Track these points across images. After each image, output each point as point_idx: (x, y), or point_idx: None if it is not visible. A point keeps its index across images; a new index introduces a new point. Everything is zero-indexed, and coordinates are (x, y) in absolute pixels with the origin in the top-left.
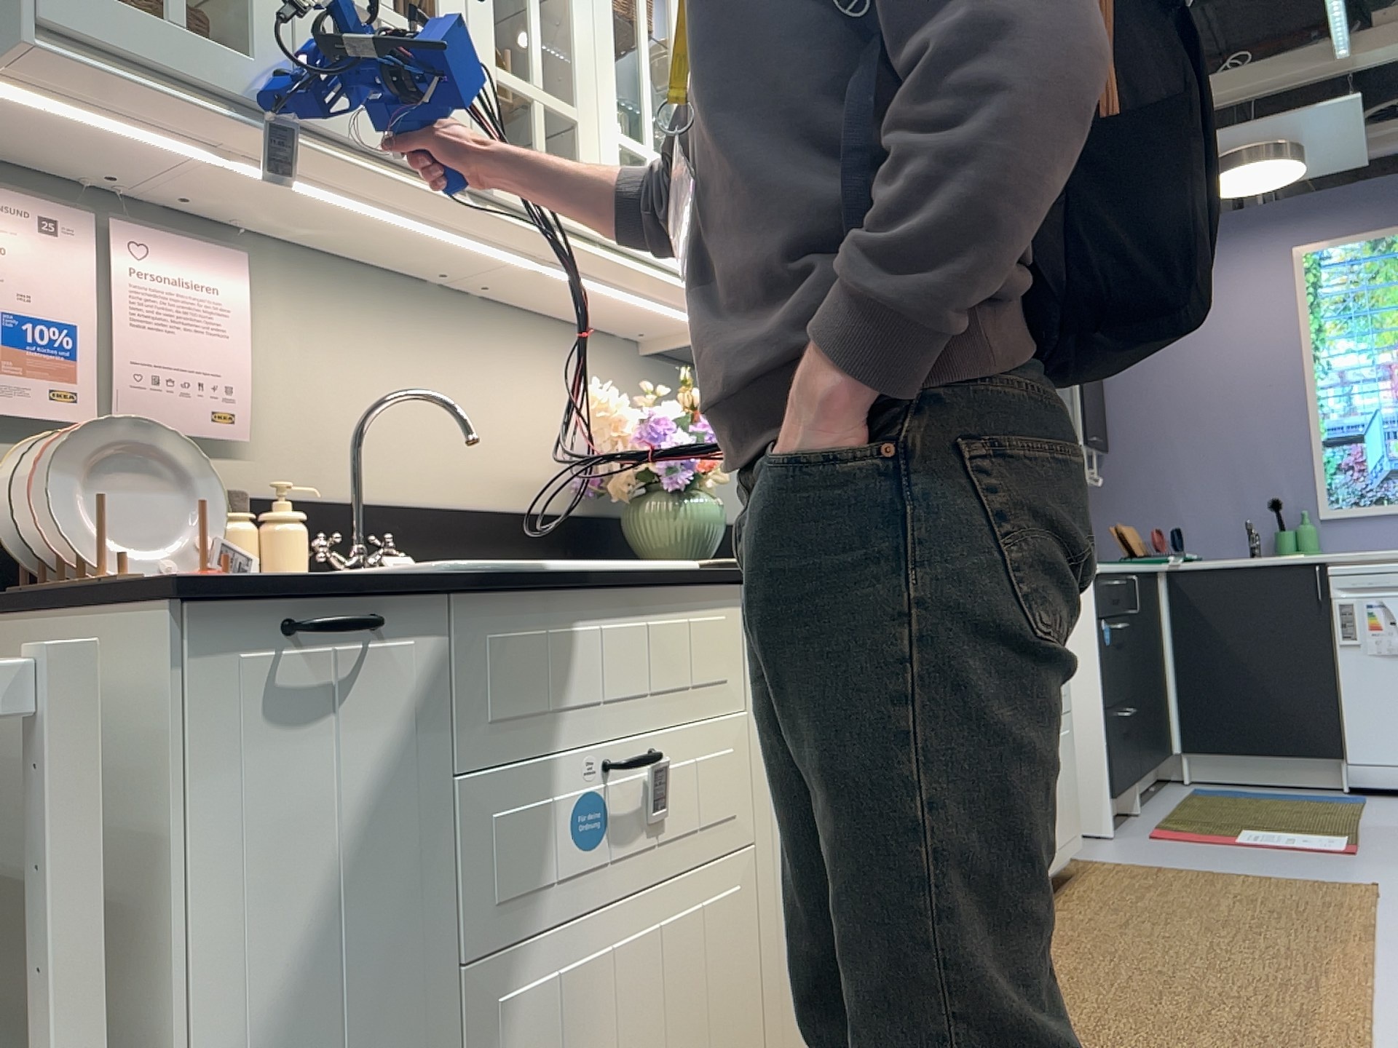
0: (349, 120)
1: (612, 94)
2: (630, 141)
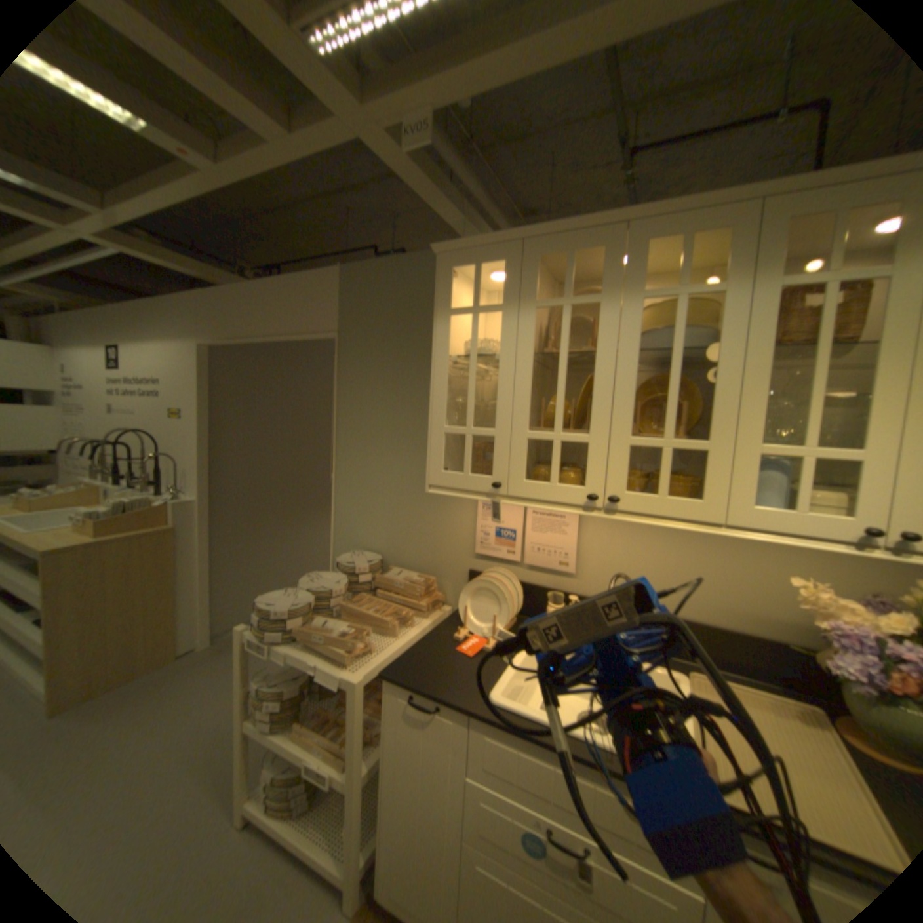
0: (532, 491)
1: (759, 418)
2: (777, 448)
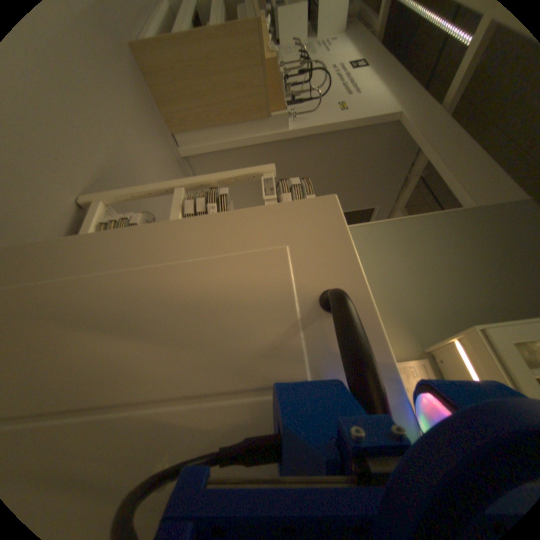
0: None
1: None
2: None
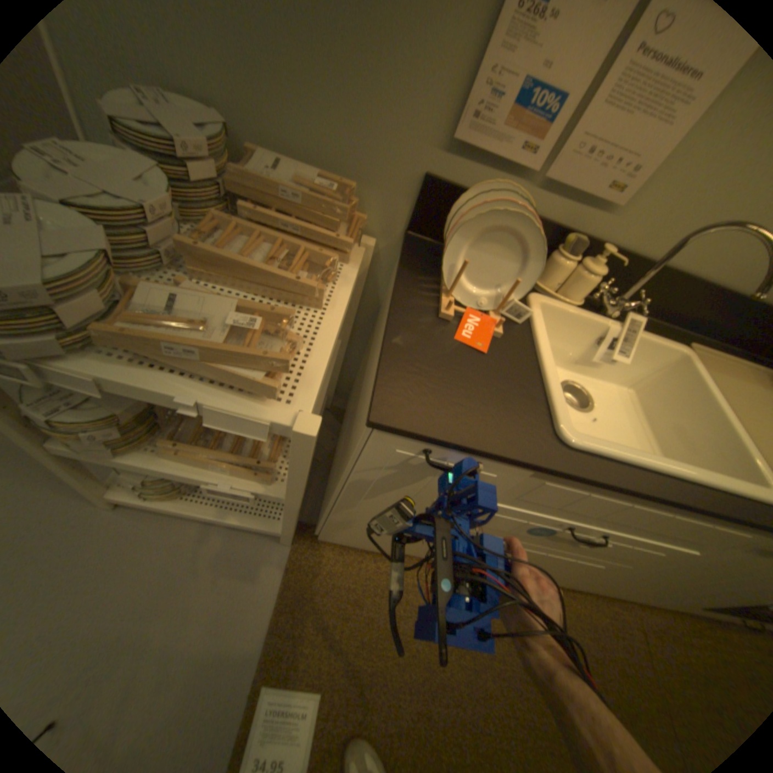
0: None
1: None
2: None
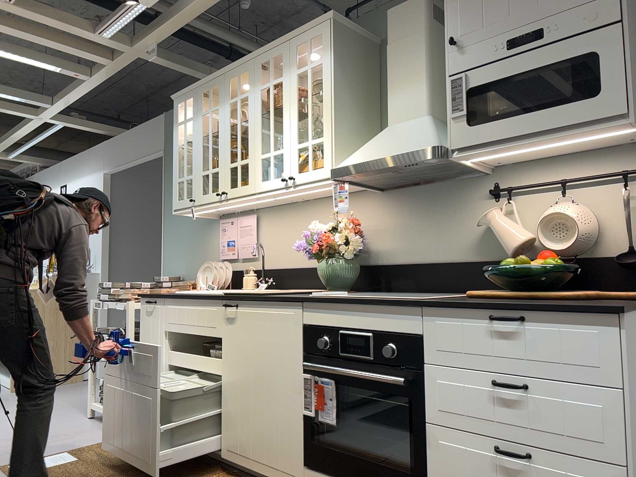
0: (203, 199)
1: (258, 144)
2: (263, 154)
